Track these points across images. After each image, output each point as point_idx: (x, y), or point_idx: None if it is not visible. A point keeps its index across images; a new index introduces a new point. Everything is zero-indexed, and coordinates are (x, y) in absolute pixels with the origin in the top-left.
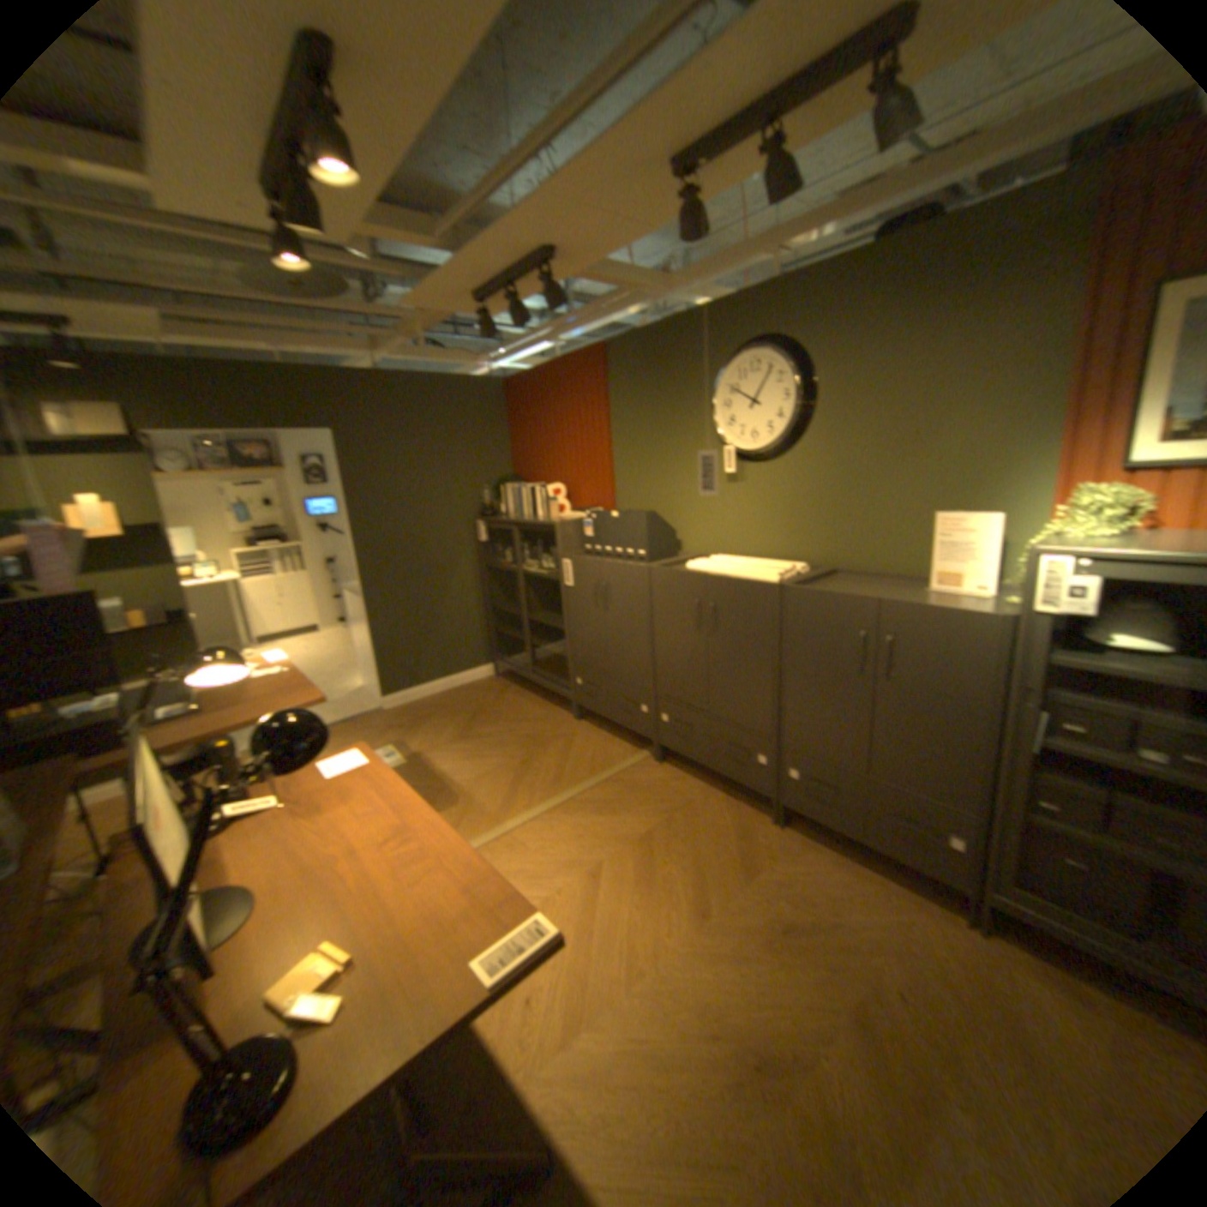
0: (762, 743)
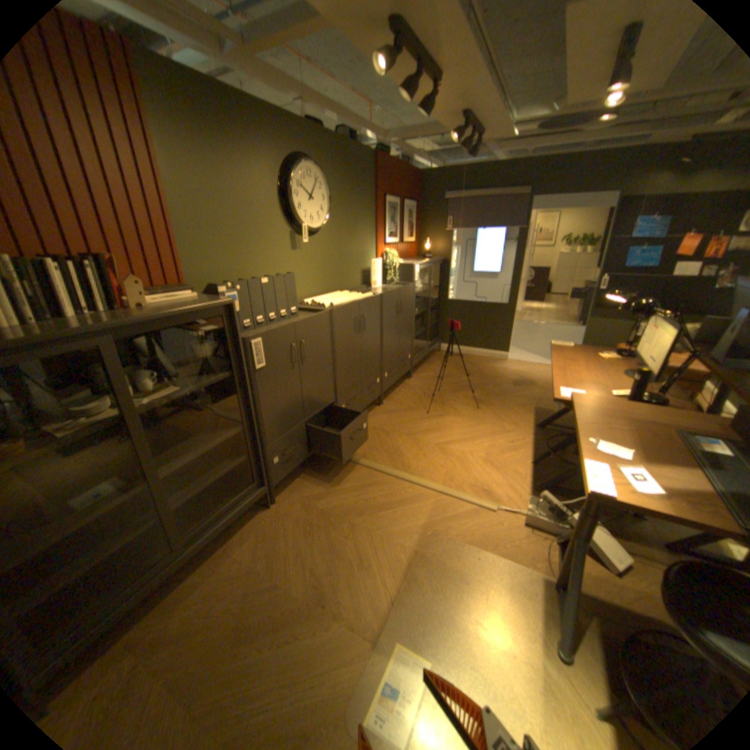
0: (378, 373)
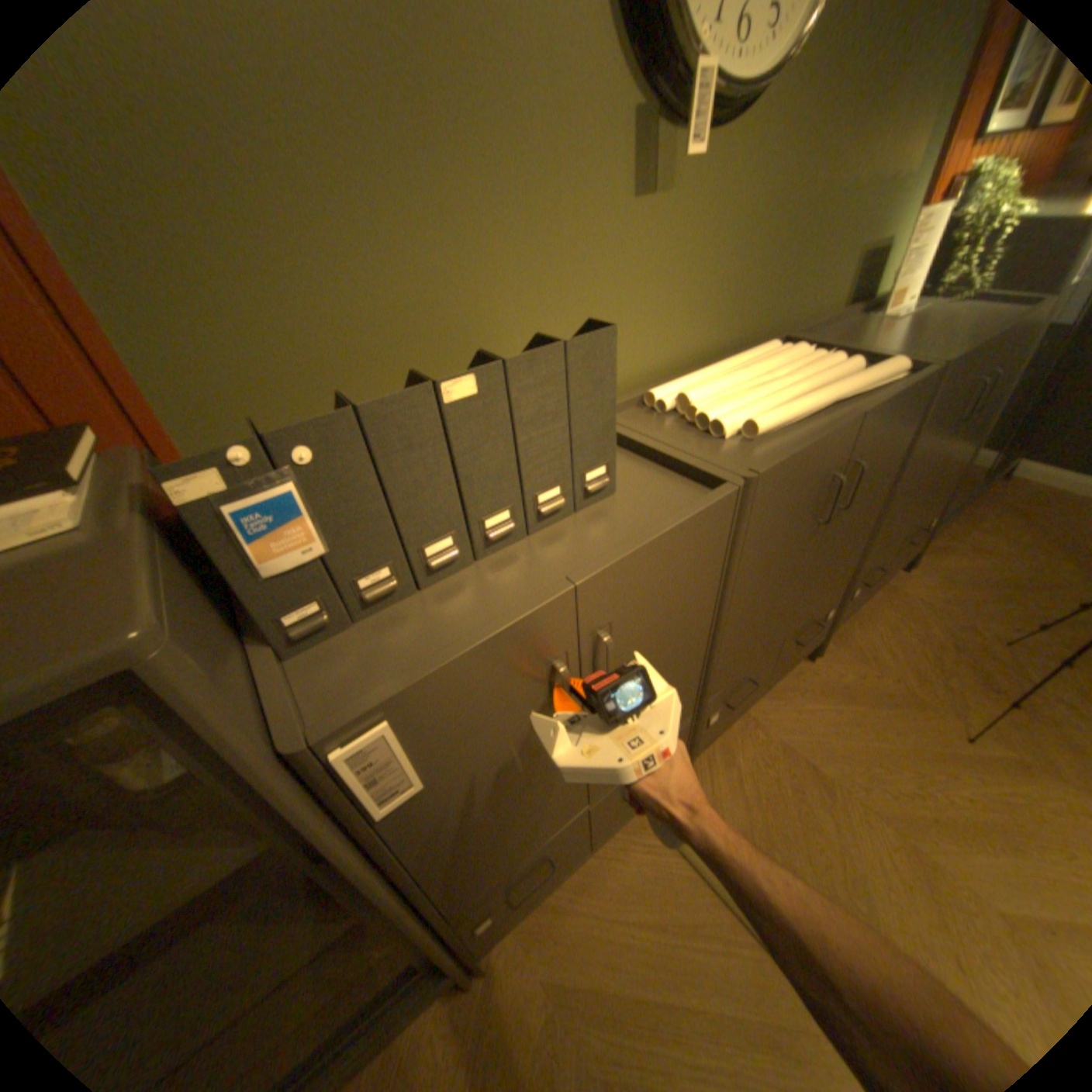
0: (838, 597)
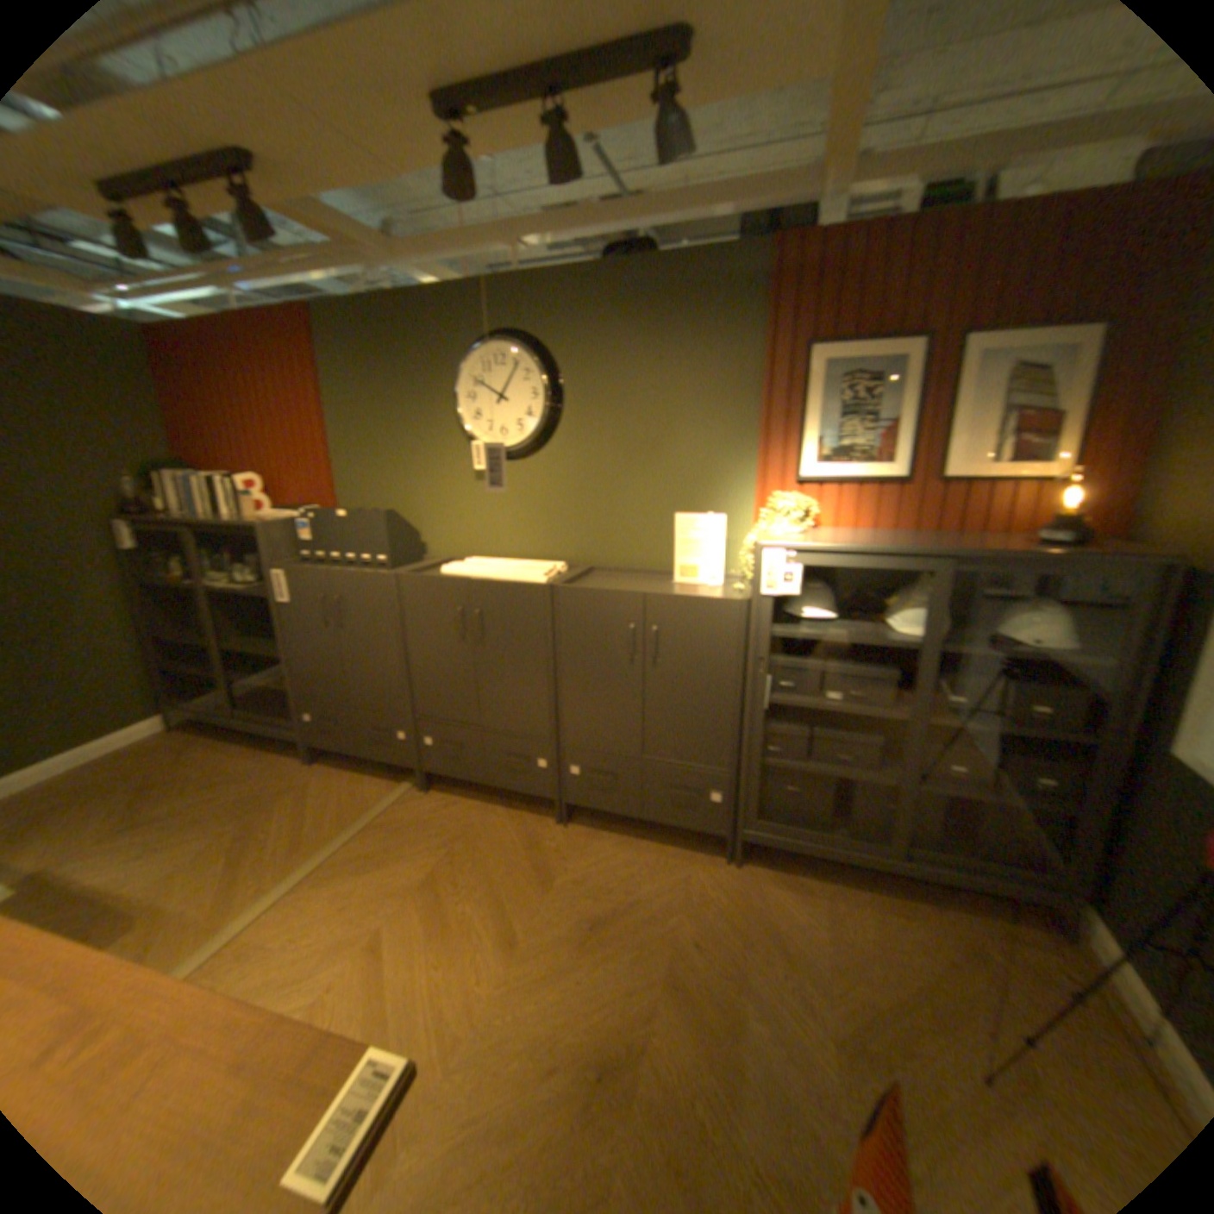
0: (540, 747)
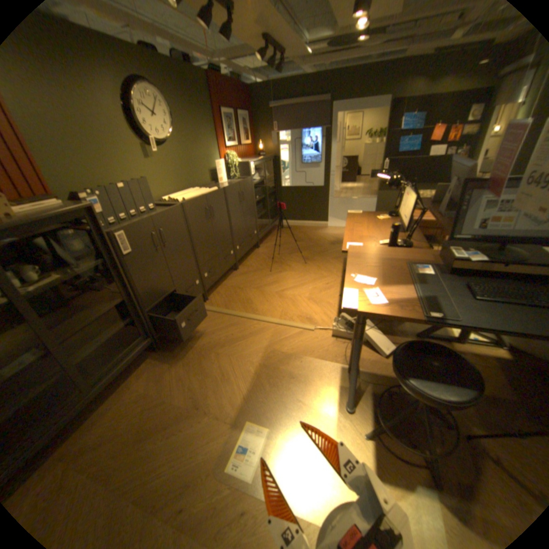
0: (231, 247)
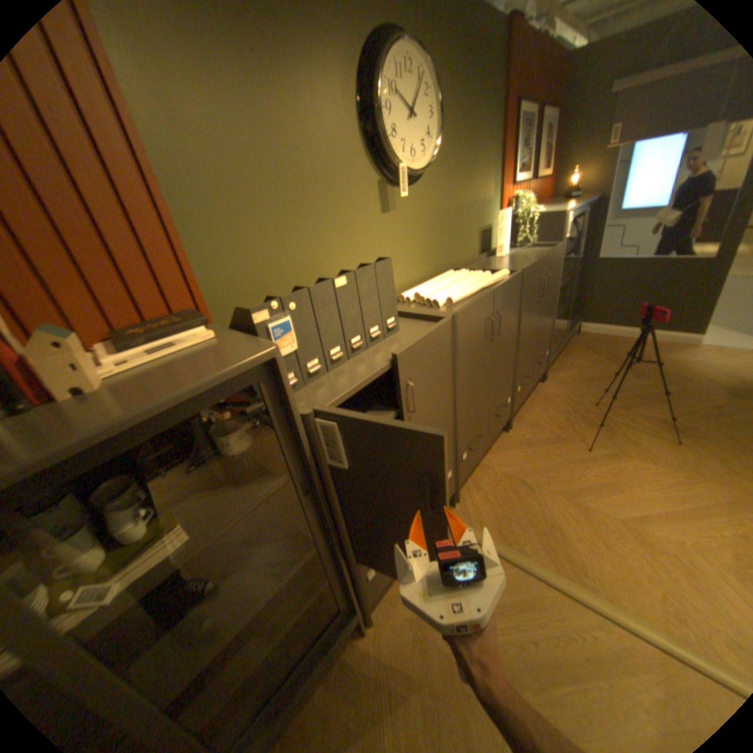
0: (509, 390)
